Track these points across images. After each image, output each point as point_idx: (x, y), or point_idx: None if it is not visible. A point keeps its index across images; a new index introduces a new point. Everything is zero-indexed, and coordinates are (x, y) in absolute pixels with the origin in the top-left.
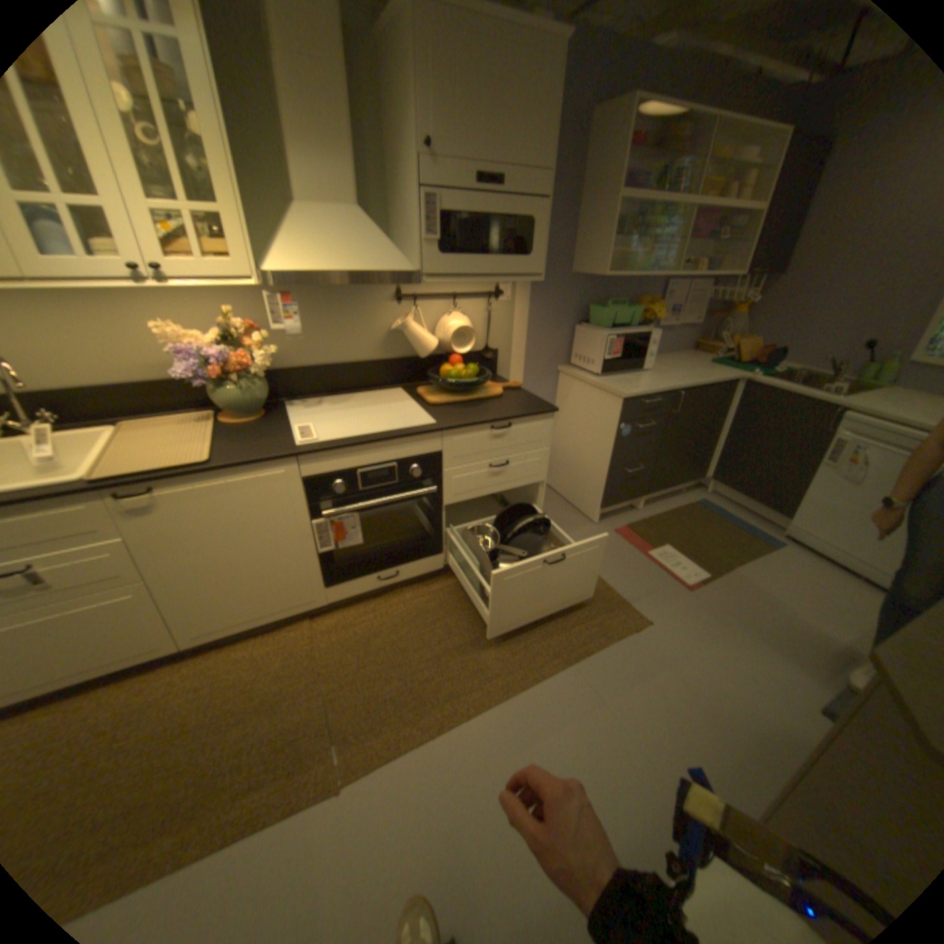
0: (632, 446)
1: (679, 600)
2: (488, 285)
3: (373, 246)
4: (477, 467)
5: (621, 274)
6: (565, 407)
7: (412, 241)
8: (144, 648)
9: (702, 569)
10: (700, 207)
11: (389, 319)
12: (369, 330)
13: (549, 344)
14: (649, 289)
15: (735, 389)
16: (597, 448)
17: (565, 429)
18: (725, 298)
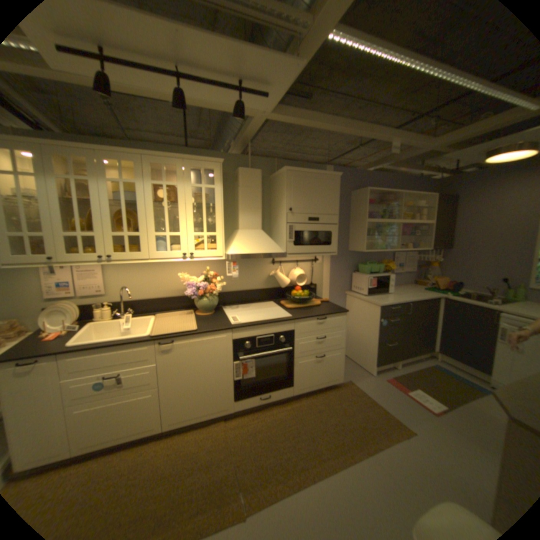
0: (388, 331)
1: (430, 422)
2: (311, 256)
3: (267, 244)
4: (310, 338)
5: (371, 250)
6: (350, 311)
7: (282, 241)
8: (146, 428)
9: (442, 404)
10: (403, 223)
11: (268, 271)
12: (259, 276)
13: (340, 281)
14: (386, 256)
15: (439, 303)
16: (370, 332)
17: (352, 323)
18: (425, 260)
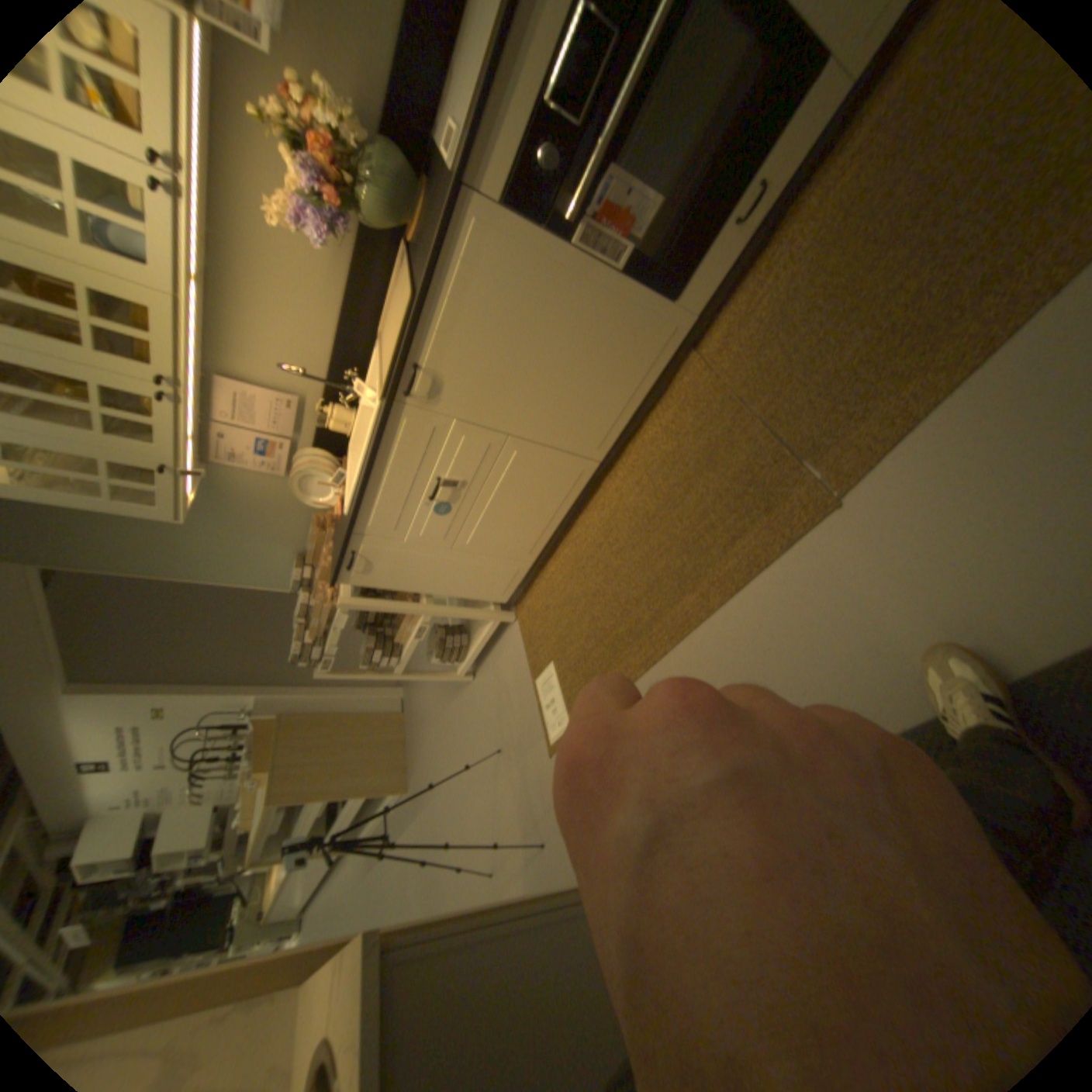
0: None
1: None
2: None
3: None
4: None
5: None
6: None
7: None
8: (572, 478)
9: None
10: None
11: None
12: None
13: None
14: None
15: None
16: None
17: None
18: None
